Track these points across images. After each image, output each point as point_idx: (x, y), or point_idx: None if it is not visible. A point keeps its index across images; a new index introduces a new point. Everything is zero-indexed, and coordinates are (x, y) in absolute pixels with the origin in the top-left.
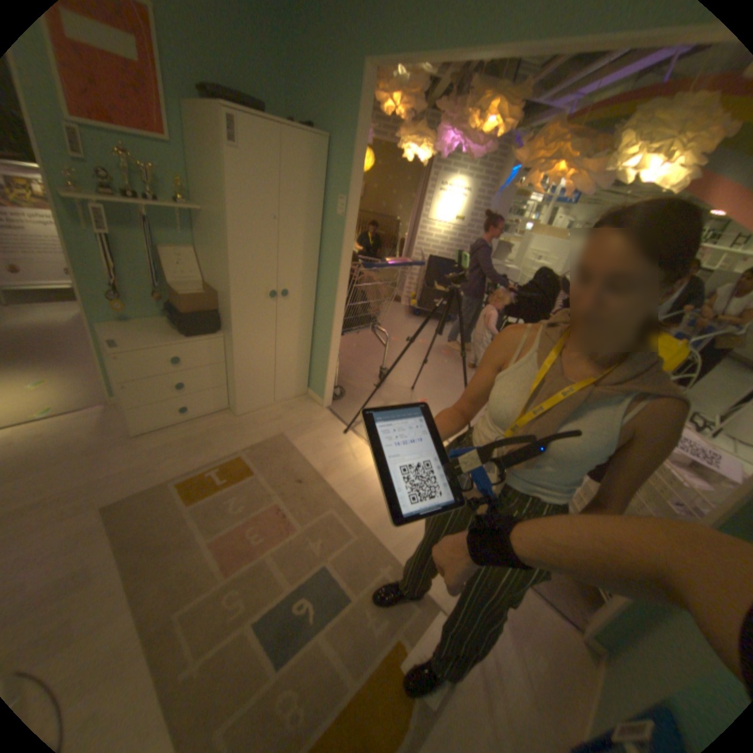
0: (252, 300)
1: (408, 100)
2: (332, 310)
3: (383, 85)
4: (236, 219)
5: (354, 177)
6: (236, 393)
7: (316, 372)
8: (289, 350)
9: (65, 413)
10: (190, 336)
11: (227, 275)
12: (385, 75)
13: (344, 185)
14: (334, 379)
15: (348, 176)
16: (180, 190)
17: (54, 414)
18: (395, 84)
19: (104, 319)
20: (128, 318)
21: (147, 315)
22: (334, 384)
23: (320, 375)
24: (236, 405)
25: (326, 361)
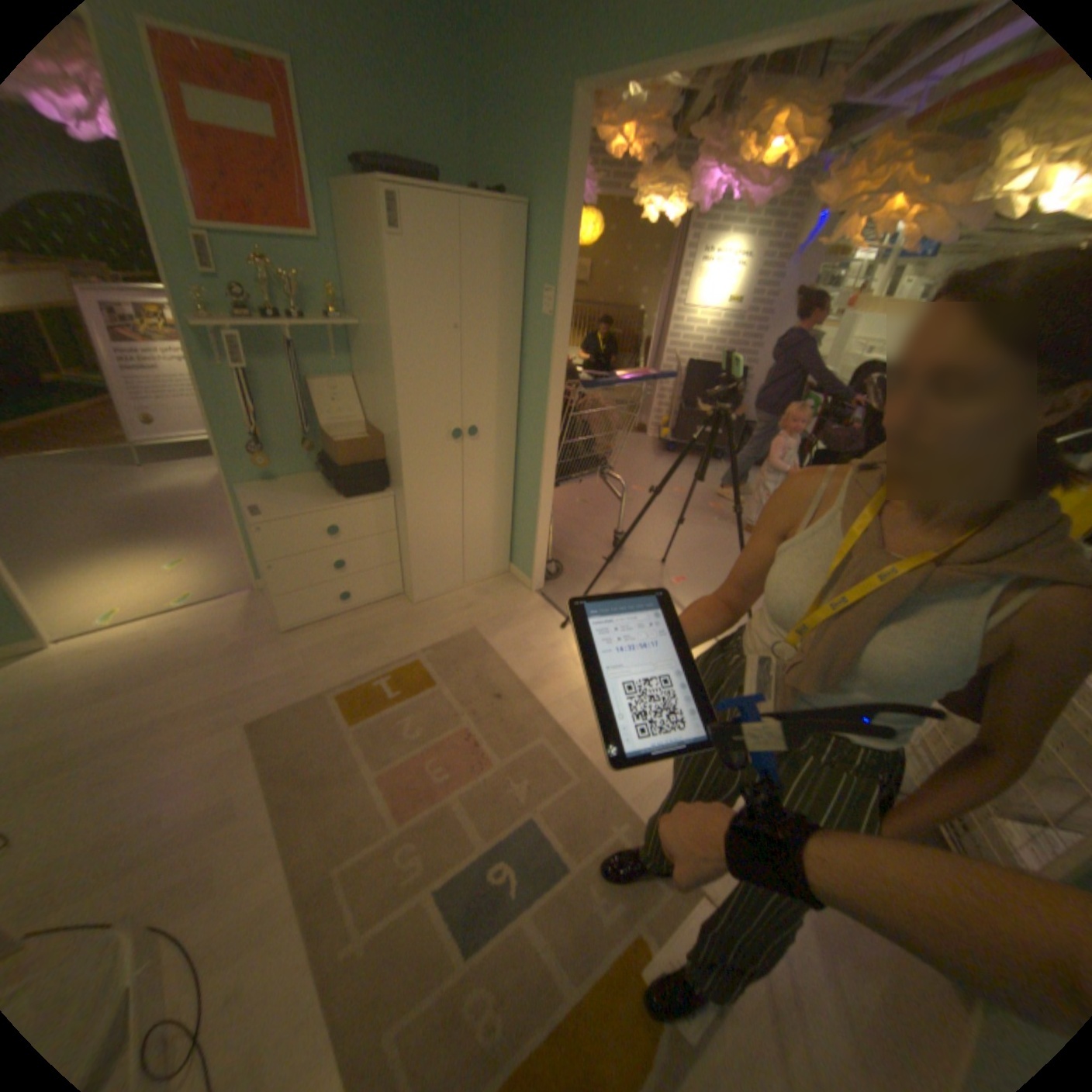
0: (429, 444)
1: (646, 131)
2: (539, 452)
3: (608, 115)
4: (403, 334)
5: (564, 257)
6: (412, 572)
7: (521, 540)
8: (481, 511)
9: (205, 601)
10: (350, 496)
11: (395, 411)
12: (610, 99)
13: (550, 270)
14: (546, 549)
15: (556, 256)
16: (333, 301)
17: (193, 602)
18: (626, 111)
19: (246, 479)
20: (274, 475)
21: (297, 471)
22: (545, 557)
23: (526, 544)
24: (413, 588)
25: (533, 524)
